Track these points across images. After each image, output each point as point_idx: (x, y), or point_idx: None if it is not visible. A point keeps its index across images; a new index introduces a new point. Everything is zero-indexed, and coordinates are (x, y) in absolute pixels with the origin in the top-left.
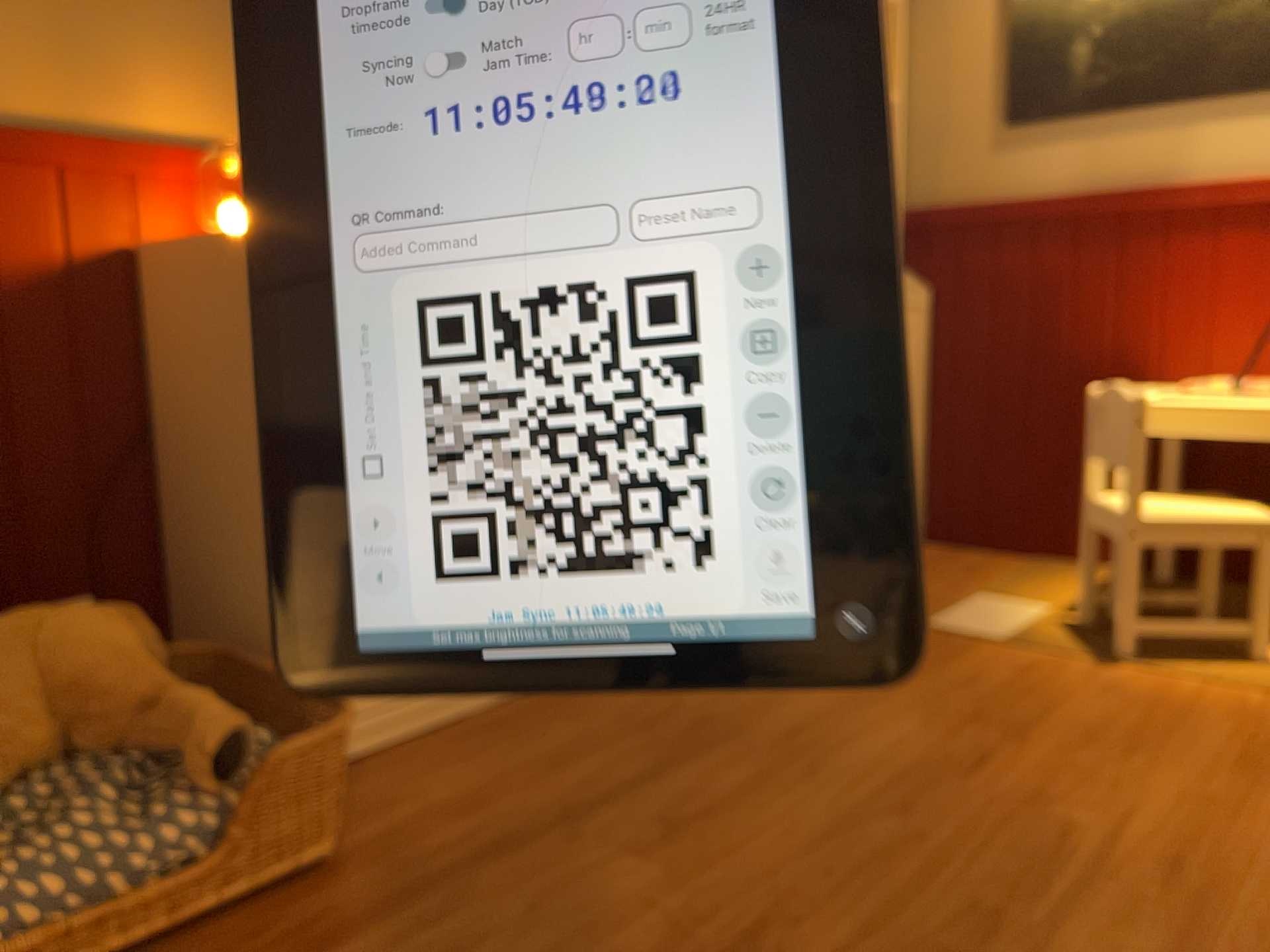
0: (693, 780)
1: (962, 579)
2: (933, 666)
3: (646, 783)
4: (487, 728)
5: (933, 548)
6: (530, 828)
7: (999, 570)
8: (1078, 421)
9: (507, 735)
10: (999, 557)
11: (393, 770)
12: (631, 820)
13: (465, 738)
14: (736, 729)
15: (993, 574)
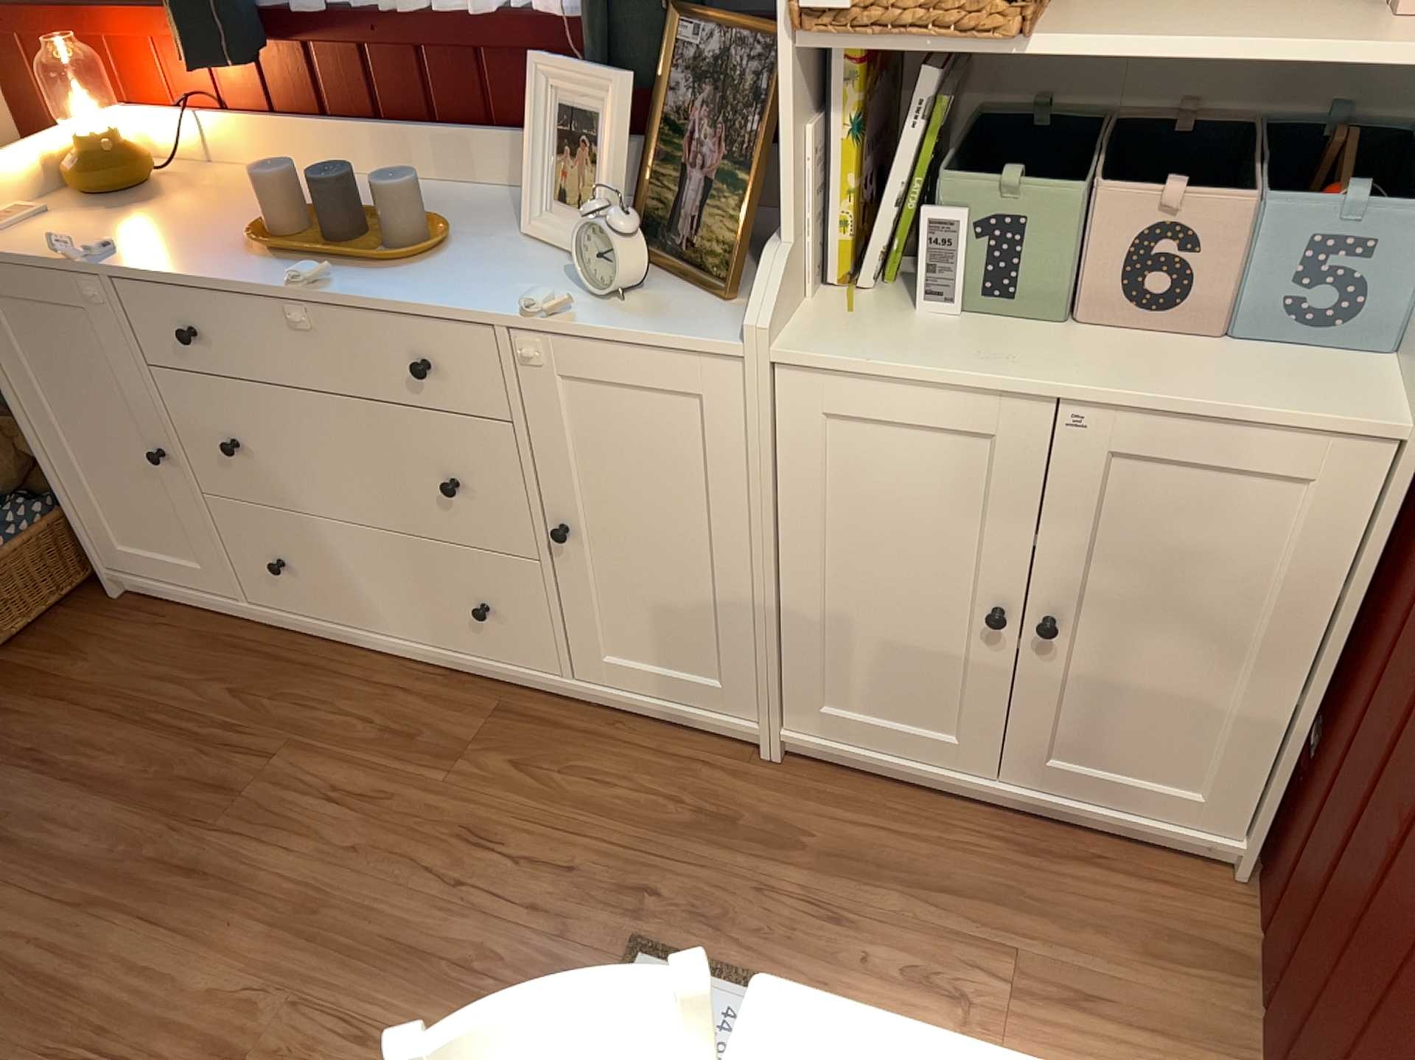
0: (84, 815)
1: (981, 987)
2: (436, 986)
3: (83, 785)
4: (221, 643)
5: (1221, 912)
6: (15, 739)
7: (1101, 1056)
8: (1400, 1035)
9: (203, 661)
10: (1230, 1051)
11: (137, 626)
12: (13, 796)
13: (199, 639)
14: (206, 817)
15: (1059, 1045)
